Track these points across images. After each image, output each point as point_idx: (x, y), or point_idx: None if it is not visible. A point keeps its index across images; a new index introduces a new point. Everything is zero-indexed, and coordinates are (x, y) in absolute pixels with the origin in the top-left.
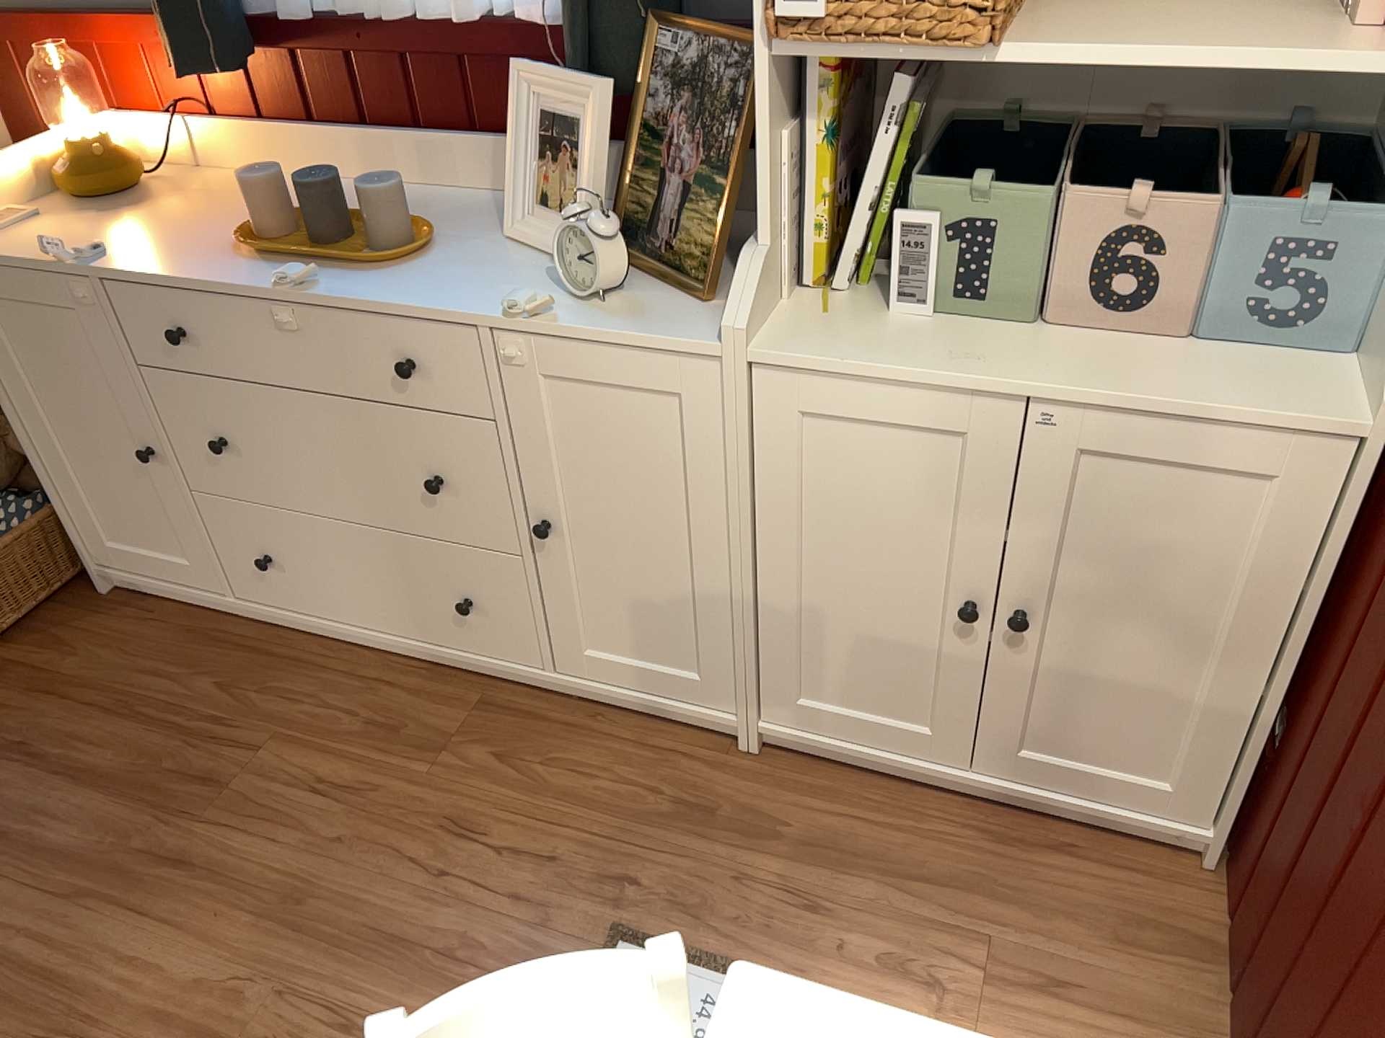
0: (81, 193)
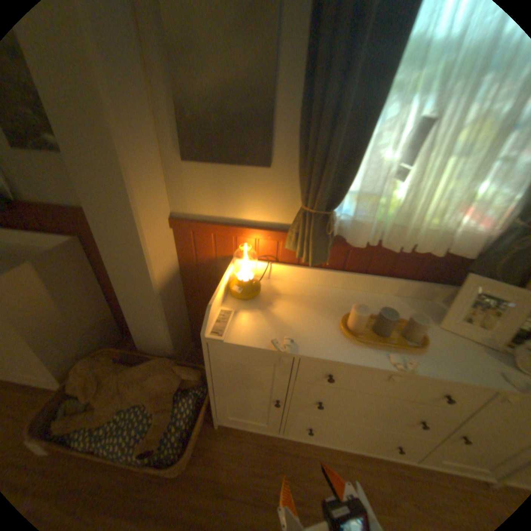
0: (242, 297)
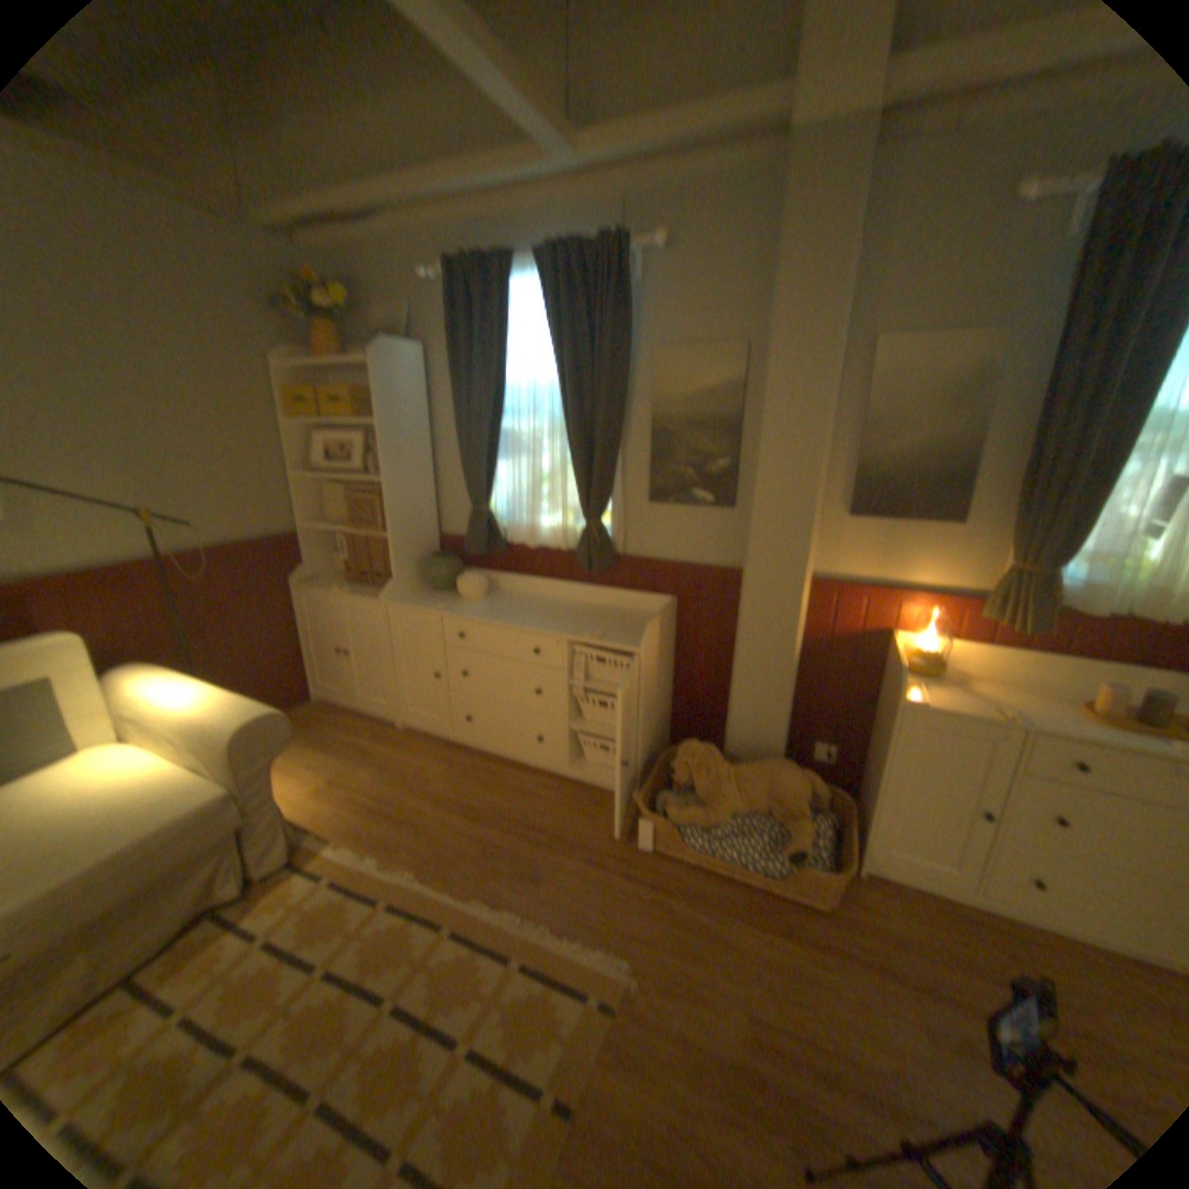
0: (927, 672)
